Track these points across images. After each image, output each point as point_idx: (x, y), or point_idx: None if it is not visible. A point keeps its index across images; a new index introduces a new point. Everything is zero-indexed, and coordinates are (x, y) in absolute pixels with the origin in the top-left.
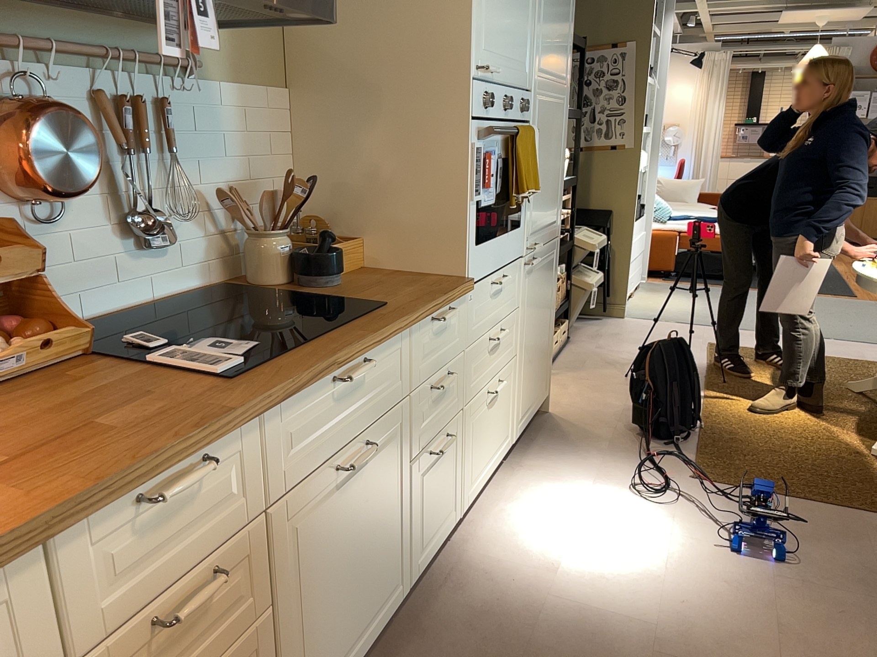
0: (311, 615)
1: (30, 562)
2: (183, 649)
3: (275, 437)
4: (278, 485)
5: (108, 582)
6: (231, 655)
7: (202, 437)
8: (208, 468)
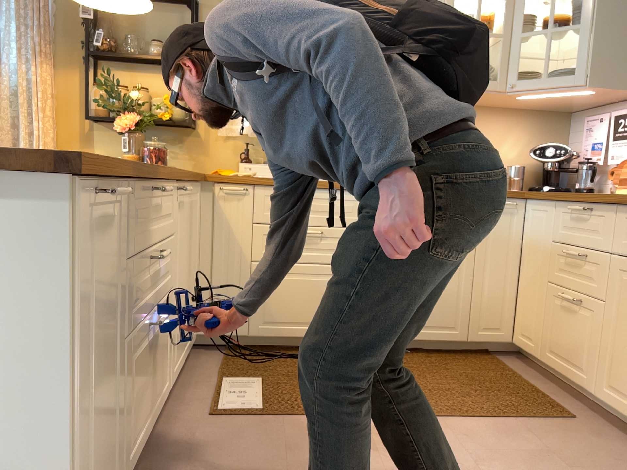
0: (624, 342)
1: (553, 205)
2: (573, 273)
3: (622, 223)
4: (619, 248)
5: (563, 227)
6: (586, 301)
7: (585, 197)
8: (582, 208)
